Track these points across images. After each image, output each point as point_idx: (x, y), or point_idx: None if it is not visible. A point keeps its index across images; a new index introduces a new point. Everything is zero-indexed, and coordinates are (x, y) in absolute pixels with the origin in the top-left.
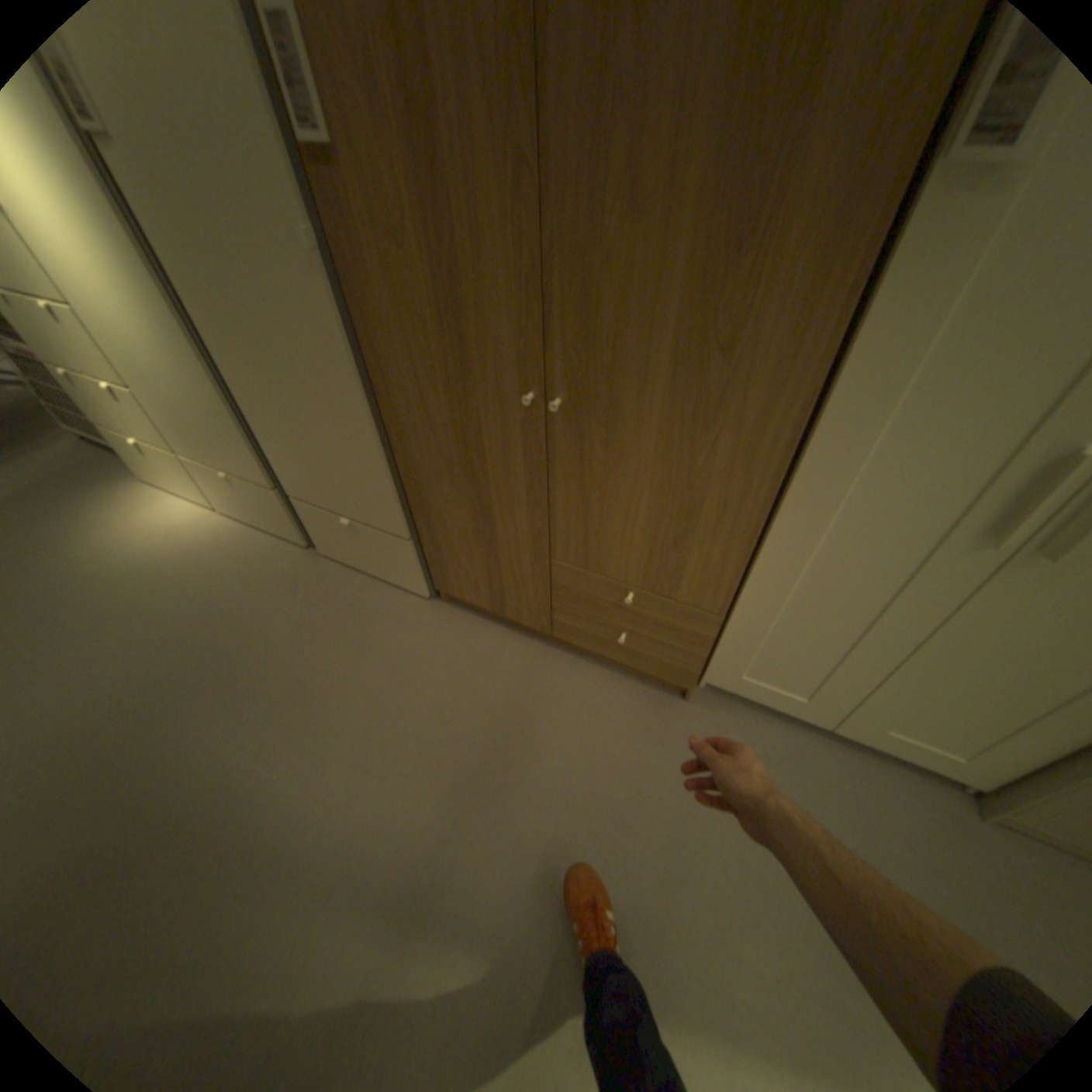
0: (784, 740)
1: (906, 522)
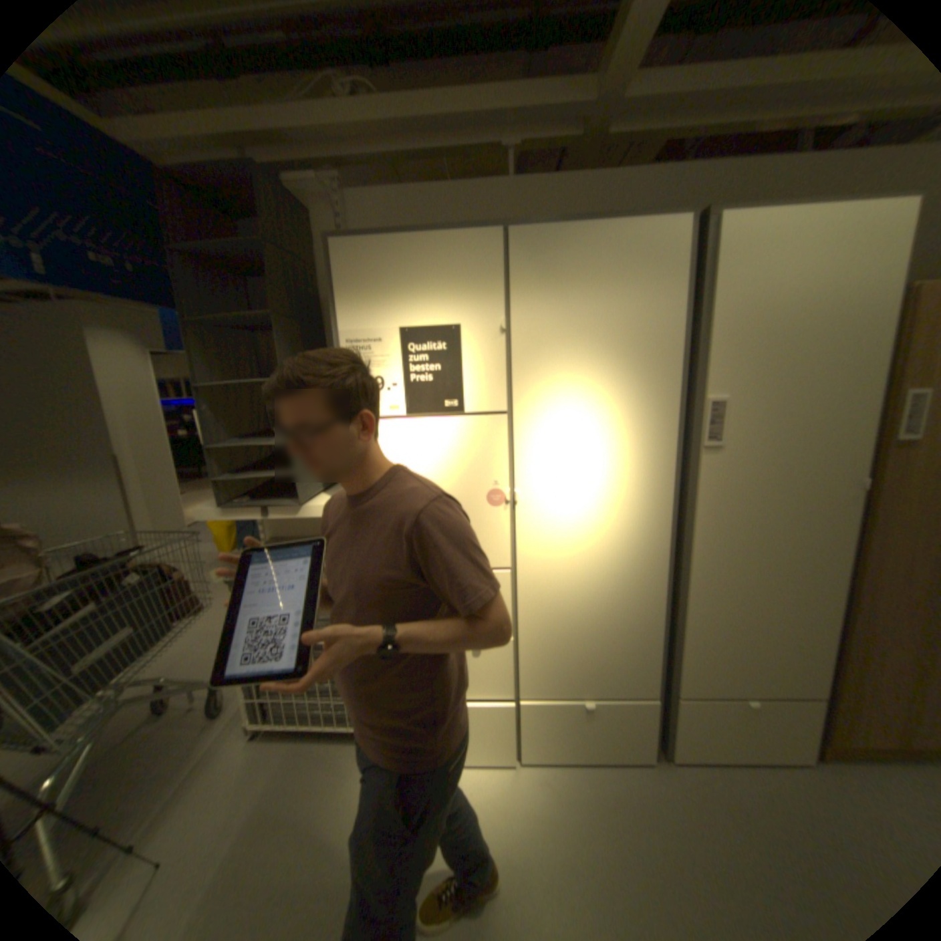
0: None
1: None
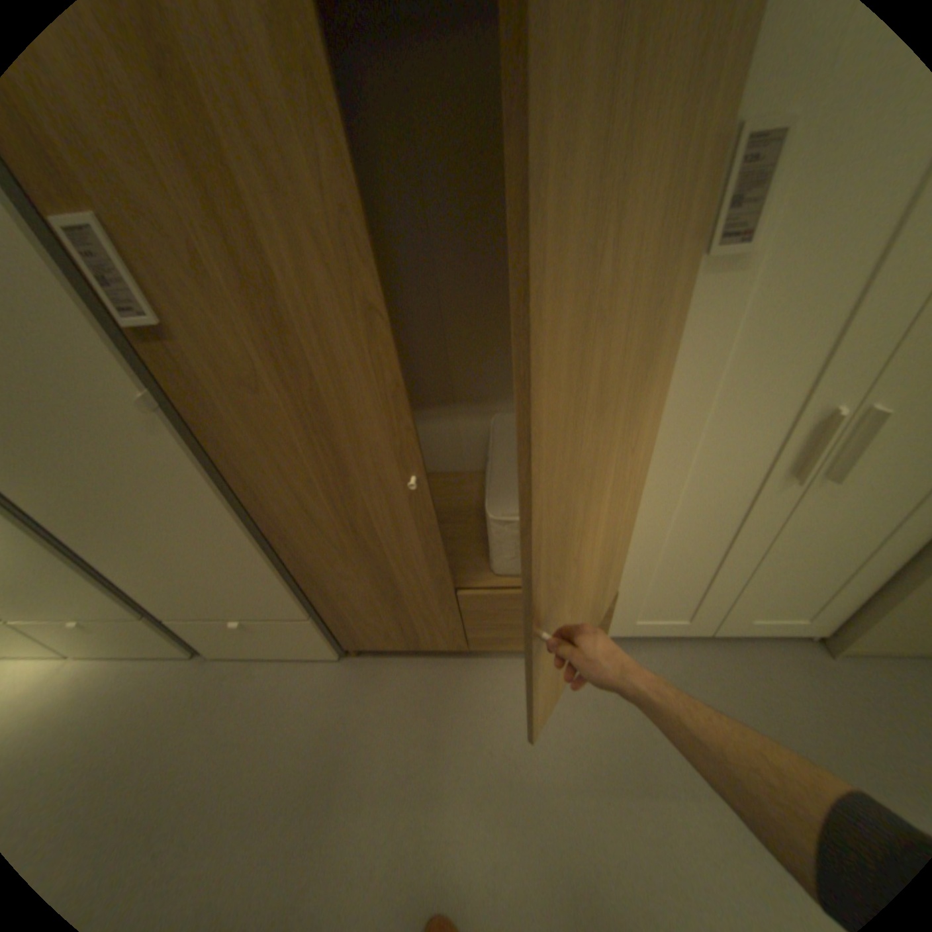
0: (682, 659)
1: (732, 484)
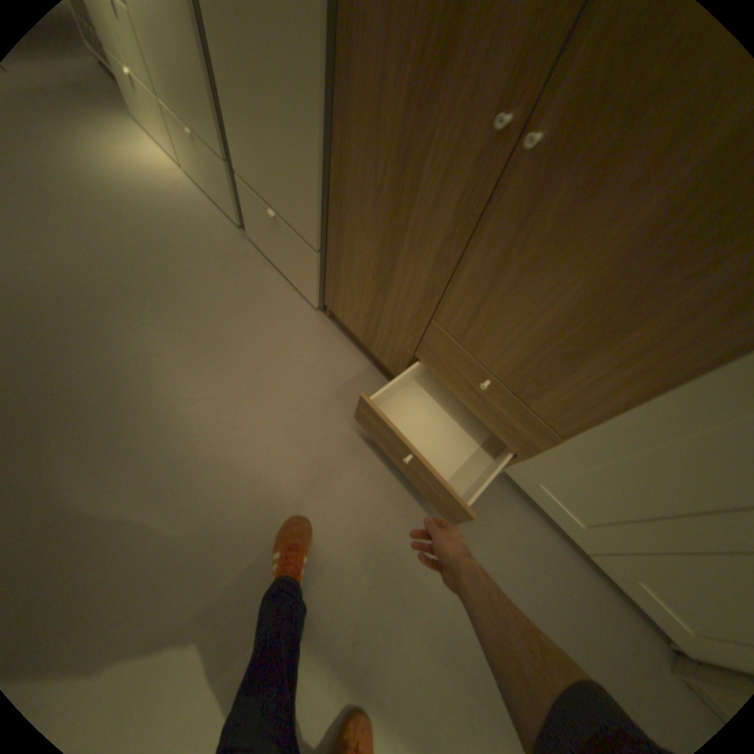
0: (546, 542)
1: None
